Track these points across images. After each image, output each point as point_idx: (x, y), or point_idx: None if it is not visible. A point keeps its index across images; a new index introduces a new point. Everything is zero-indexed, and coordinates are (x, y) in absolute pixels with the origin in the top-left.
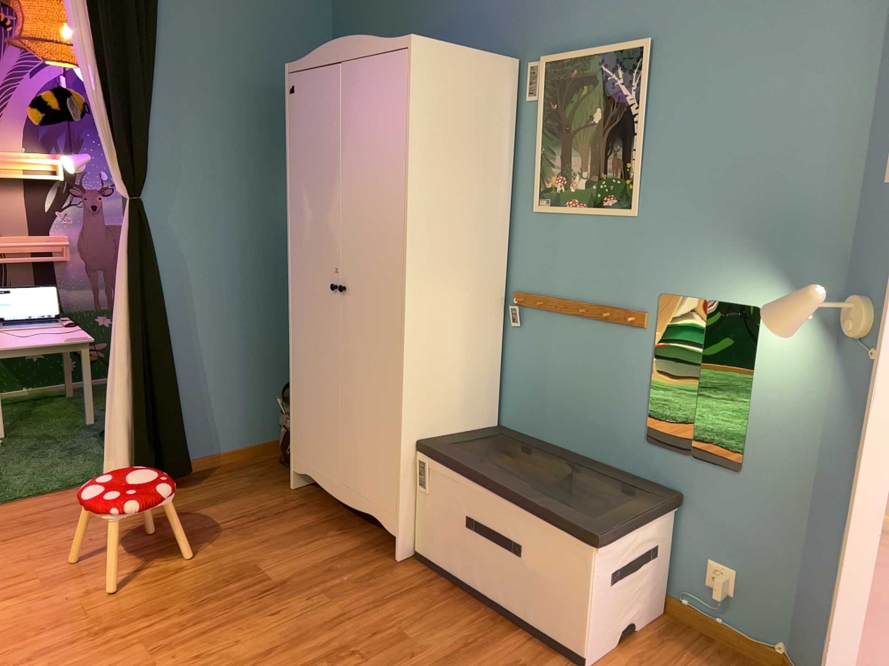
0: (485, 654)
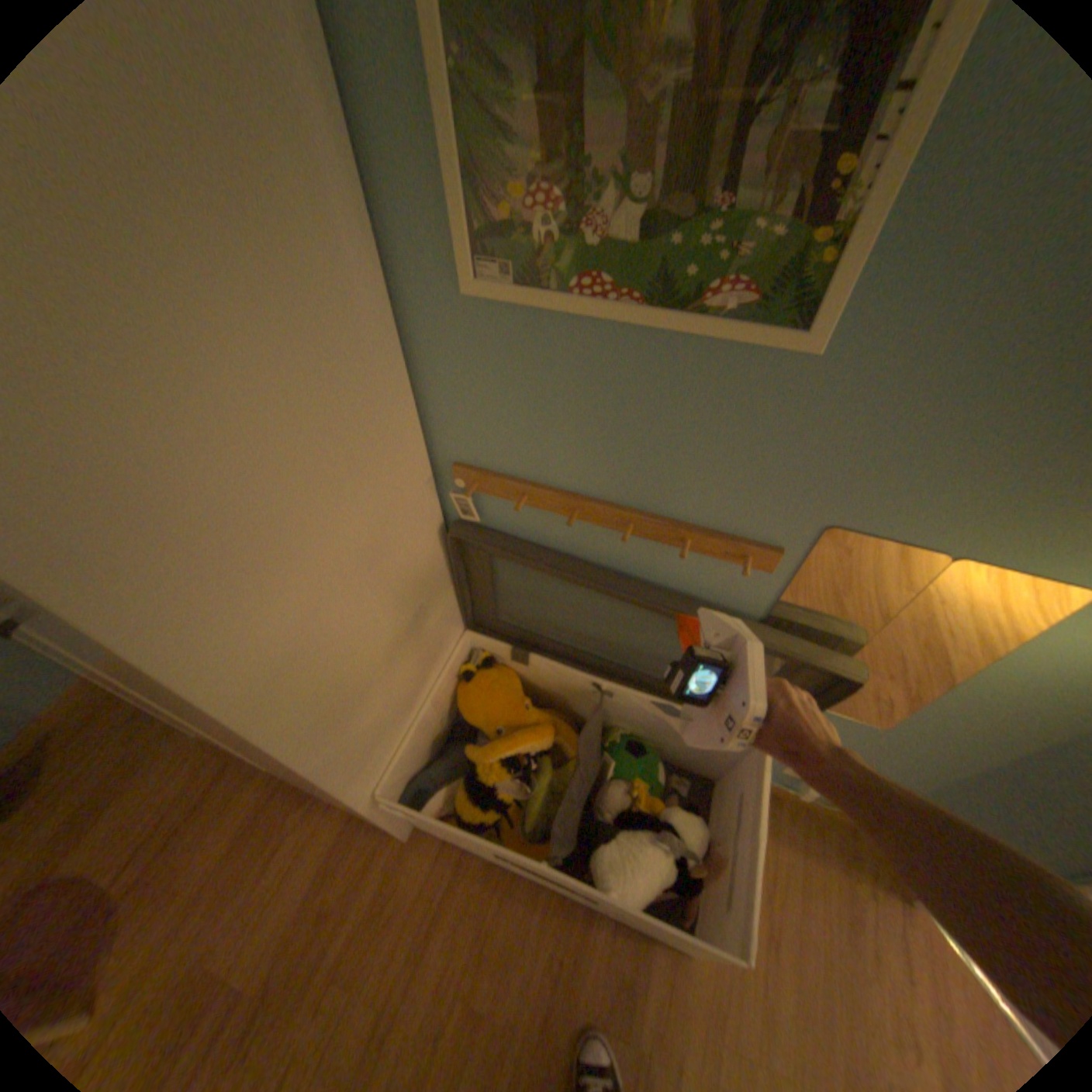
0: (583, 990)
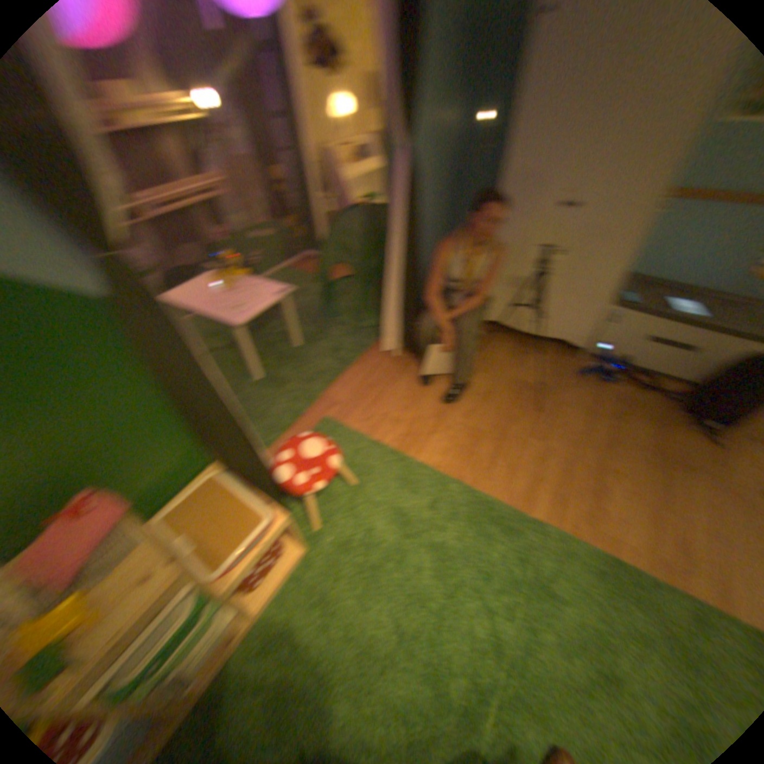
0: (675, 398)
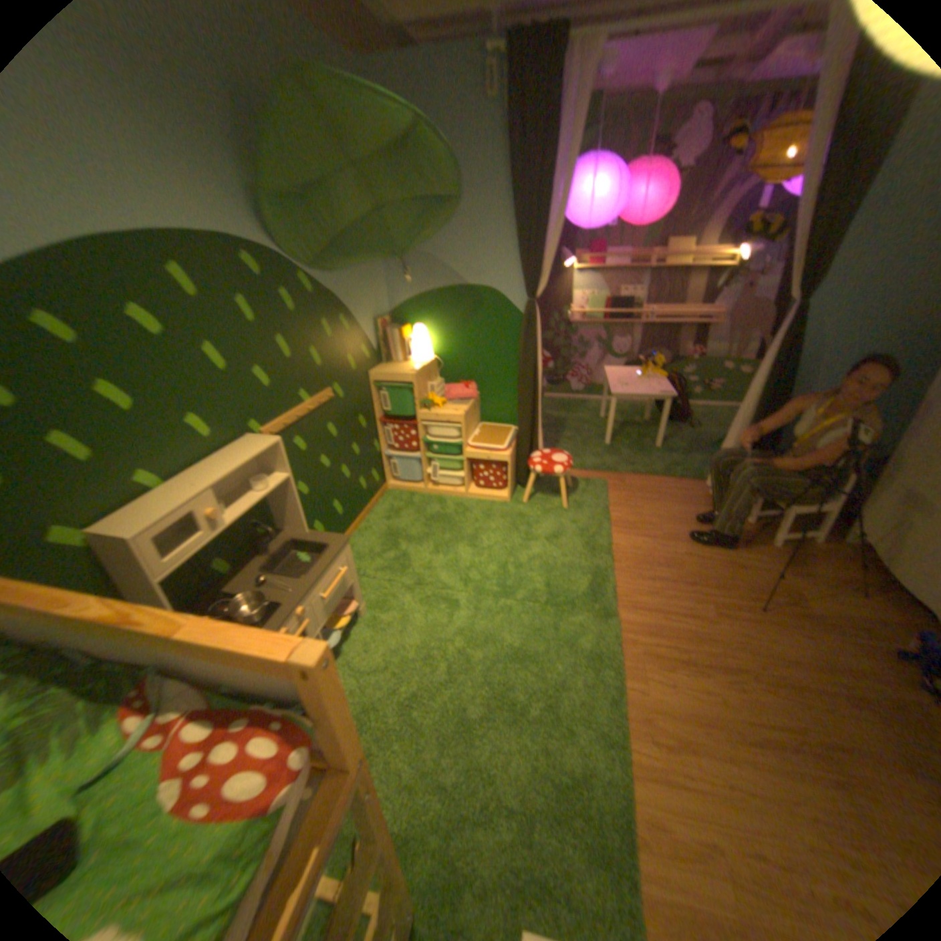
0: None
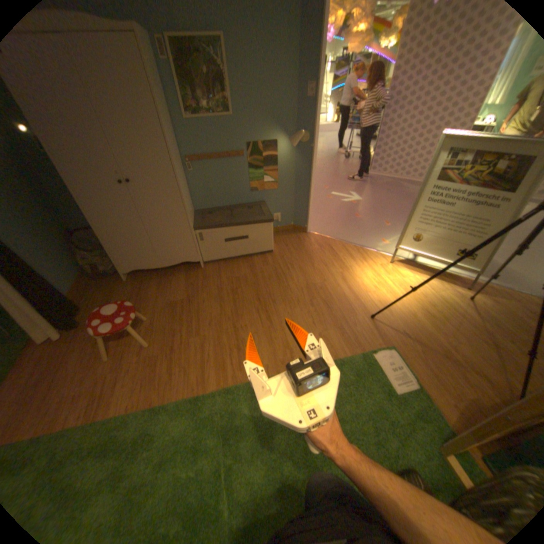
0: (255, 265)
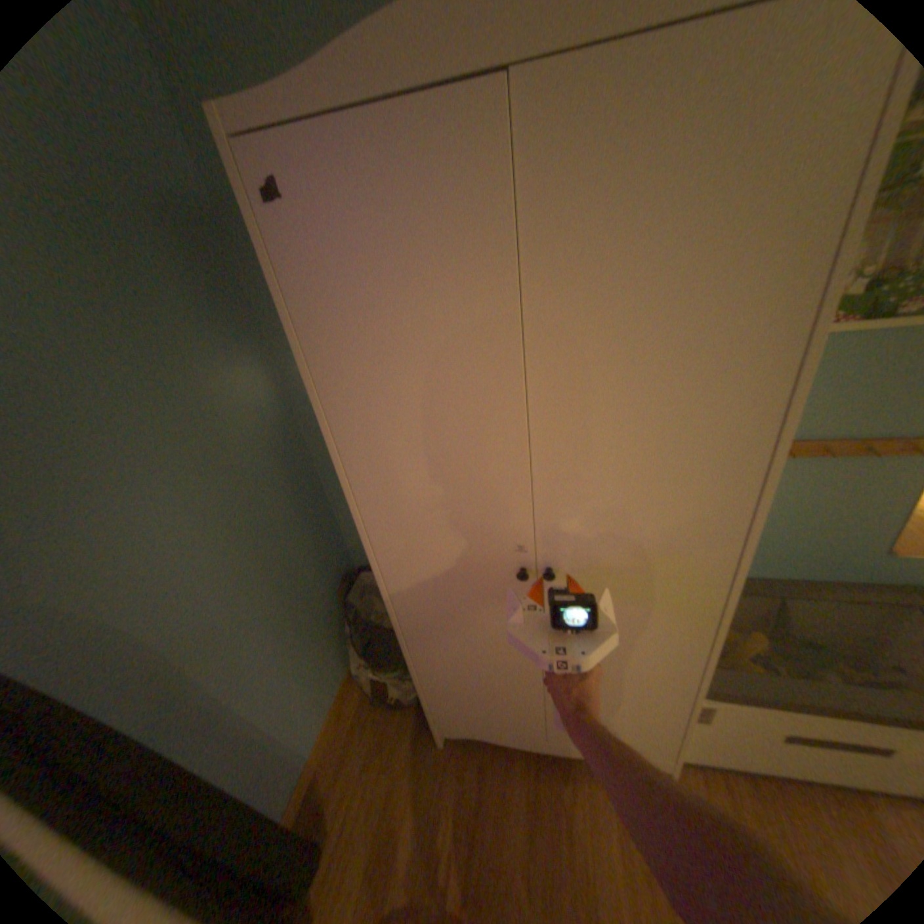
0: None
